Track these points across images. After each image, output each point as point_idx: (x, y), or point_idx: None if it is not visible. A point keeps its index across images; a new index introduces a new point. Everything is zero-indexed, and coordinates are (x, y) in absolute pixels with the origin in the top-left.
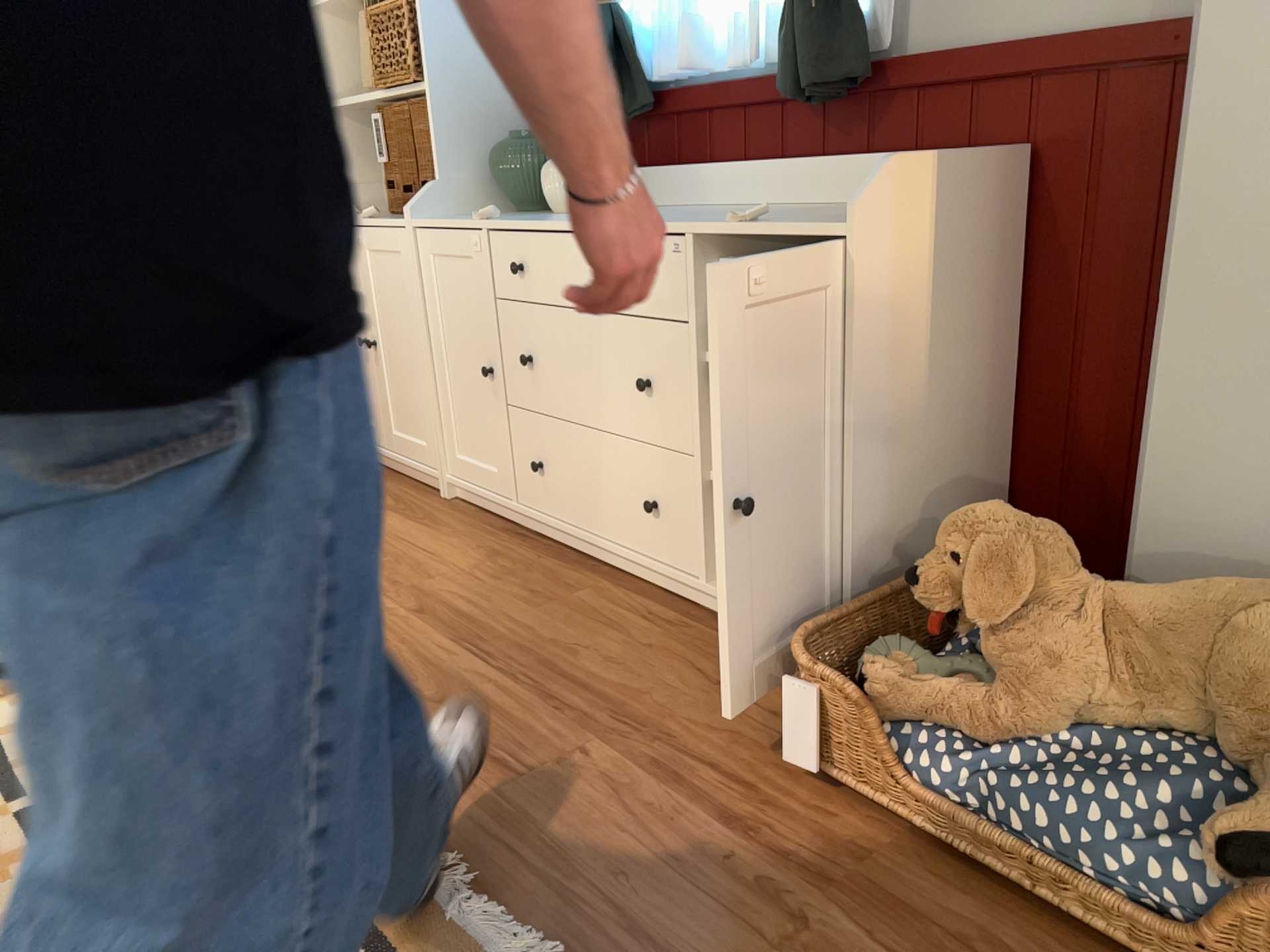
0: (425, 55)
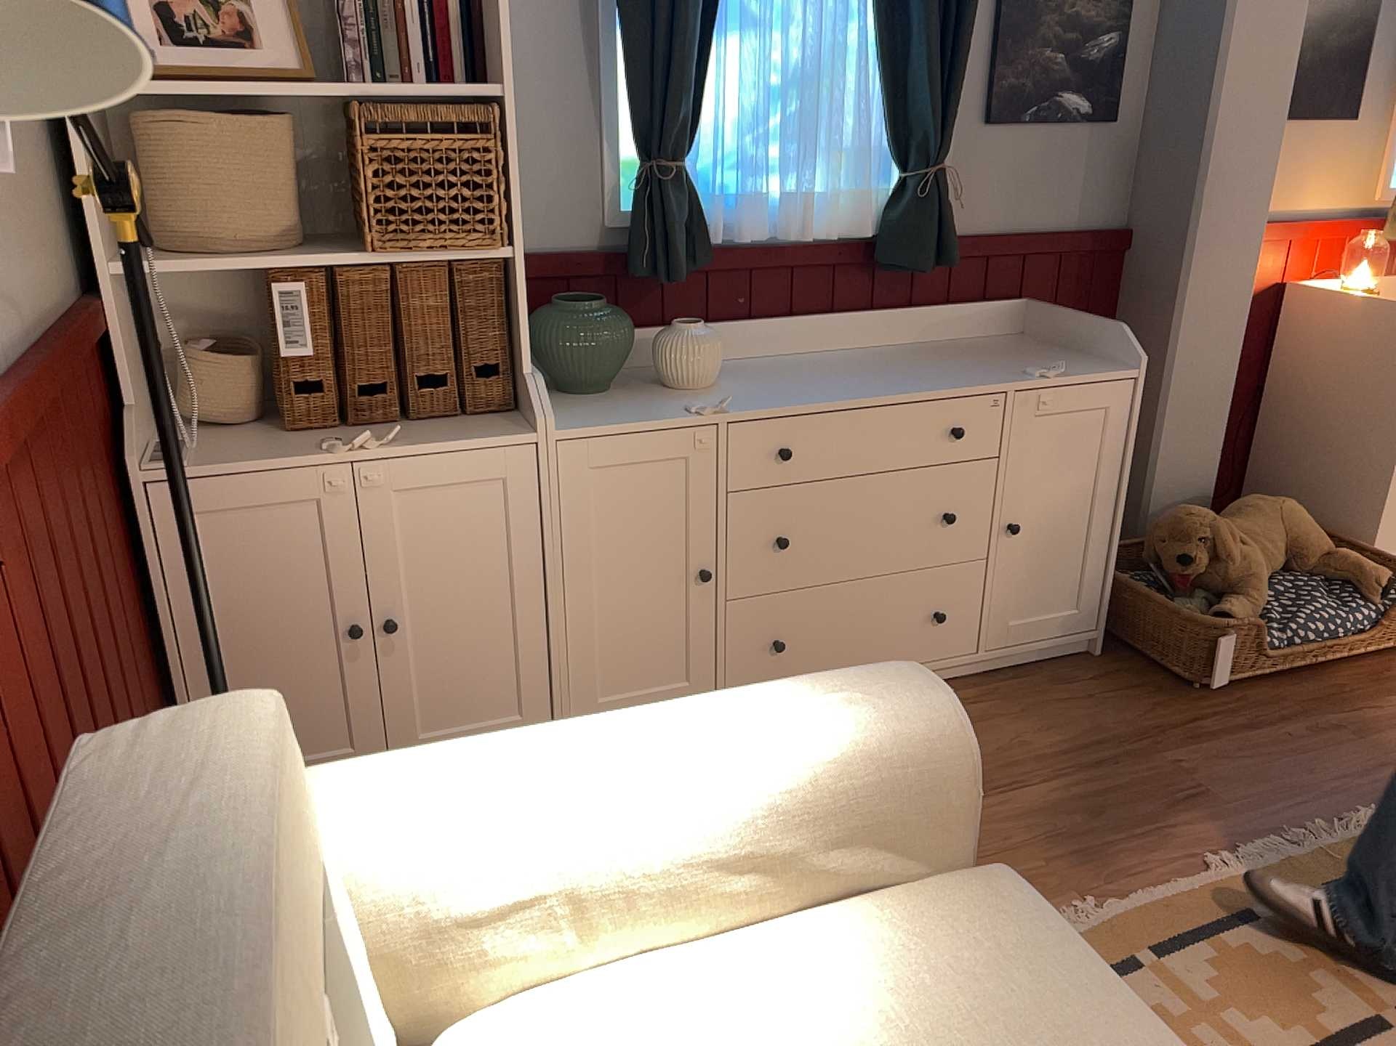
0: (515, 210)
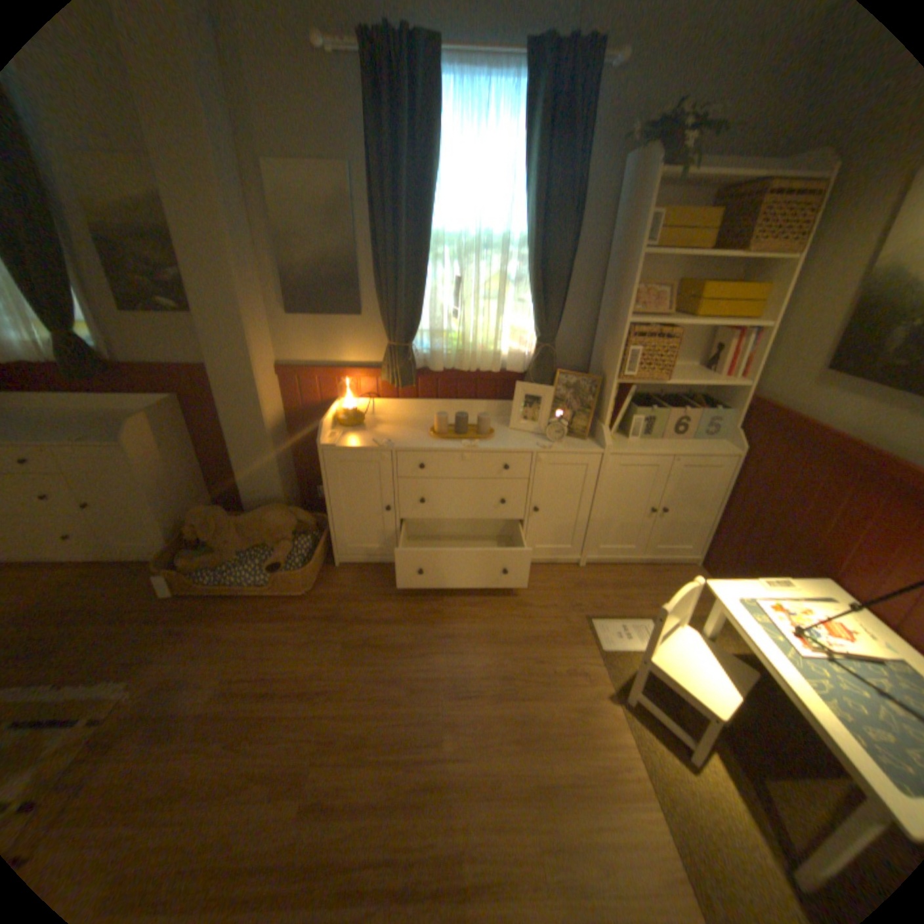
0: None
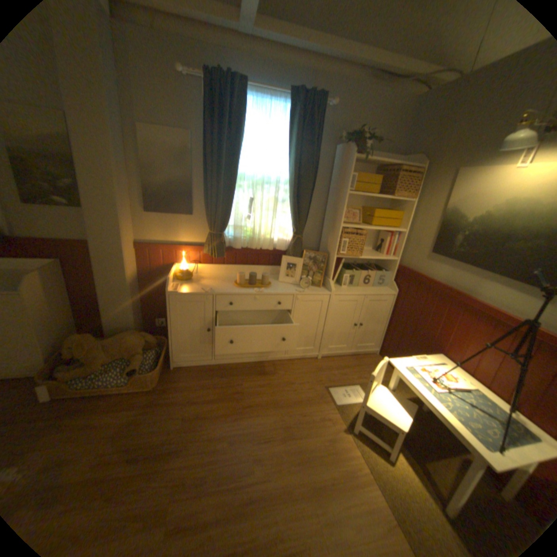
0: None
